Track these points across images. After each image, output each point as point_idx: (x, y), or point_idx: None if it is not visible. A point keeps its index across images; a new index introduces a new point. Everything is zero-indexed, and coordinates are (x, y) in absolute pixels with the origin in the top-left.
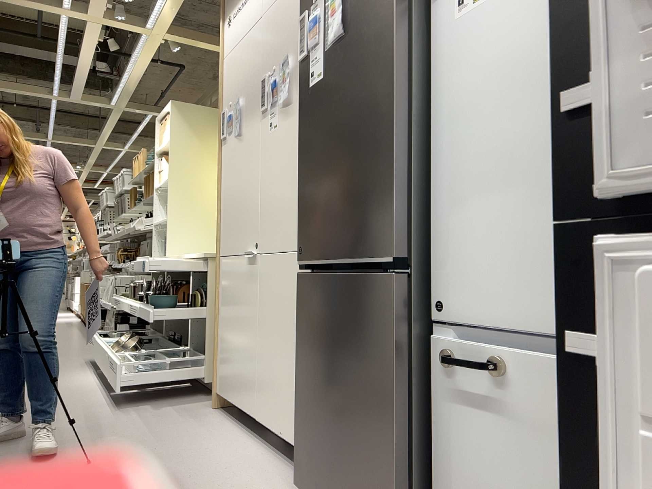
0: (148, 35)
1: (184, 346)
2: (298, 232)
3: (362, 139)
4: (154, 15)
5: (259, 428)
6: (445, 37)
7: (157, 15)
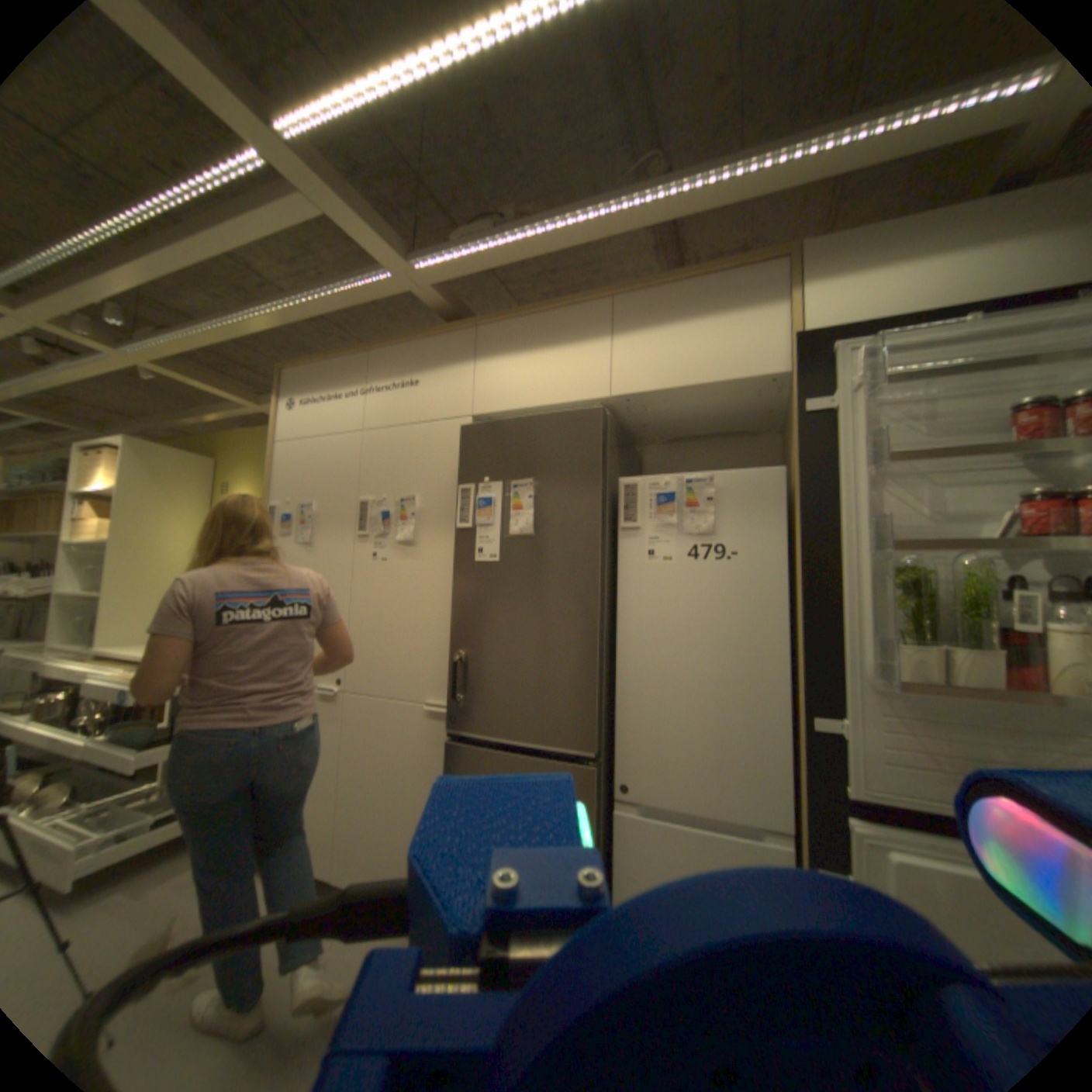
0: (113, 356)
1: (143, 782)
2: (447, 697)
3: (555, 639)
4: (143, 343)
5: (318, 886)
6: (631, 572)
7: (148, 343)
